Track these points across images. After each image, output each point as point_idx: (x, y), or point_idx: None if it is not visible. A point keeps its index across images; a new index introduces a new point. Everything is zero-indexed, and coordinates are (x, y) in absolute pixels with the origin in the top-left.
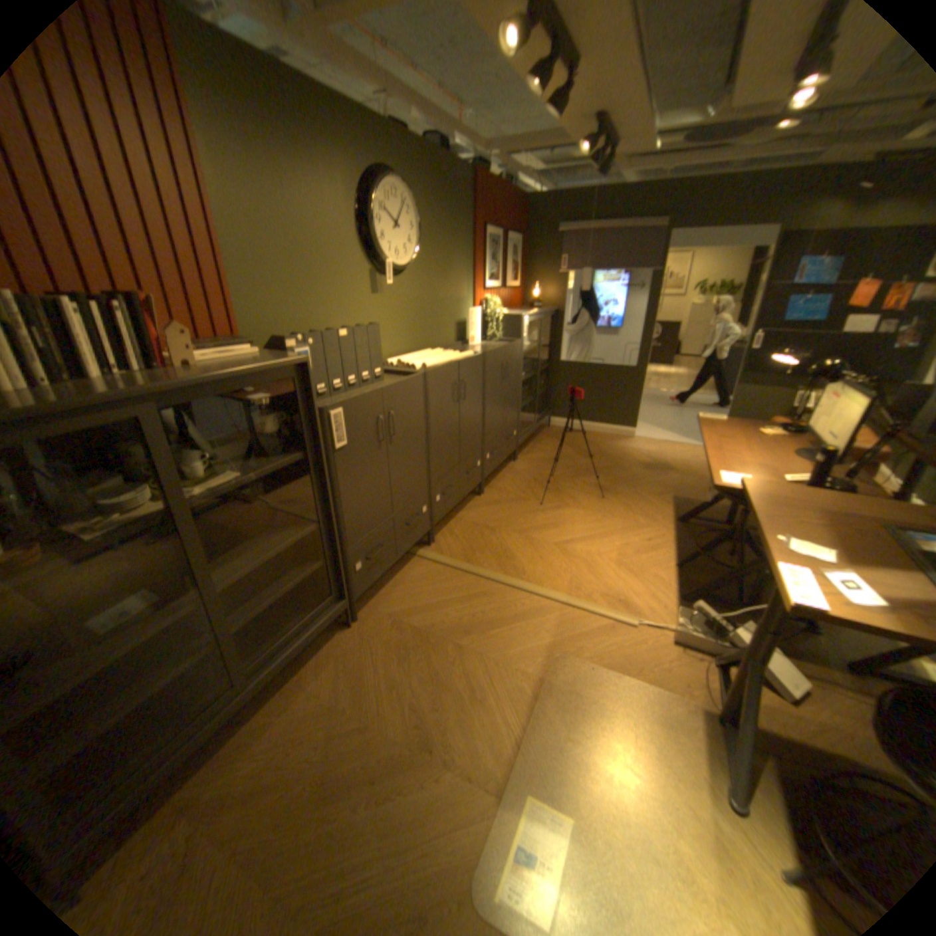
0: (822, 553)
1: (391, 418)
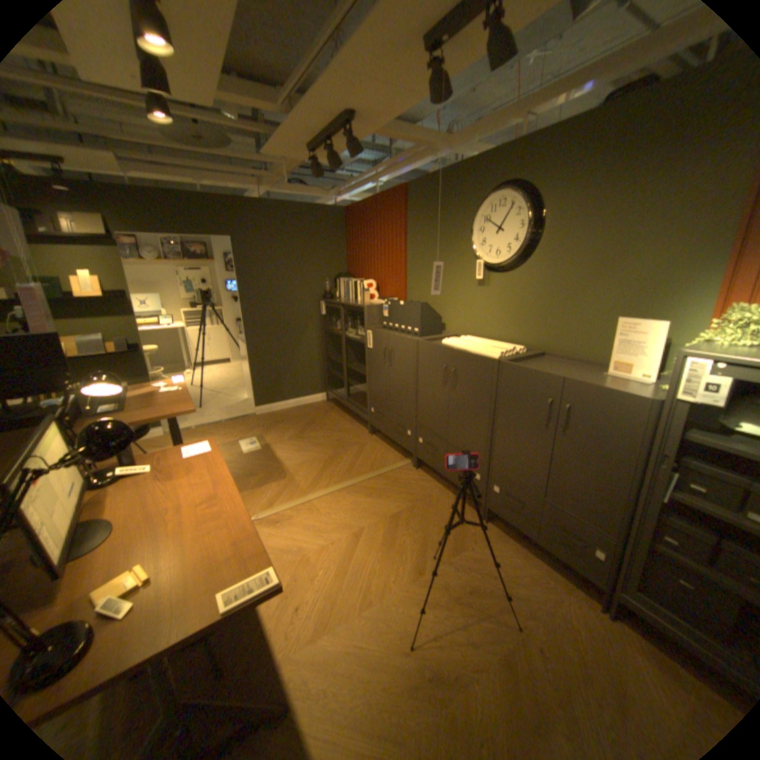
0: (166, 391)
1: (391, 352)
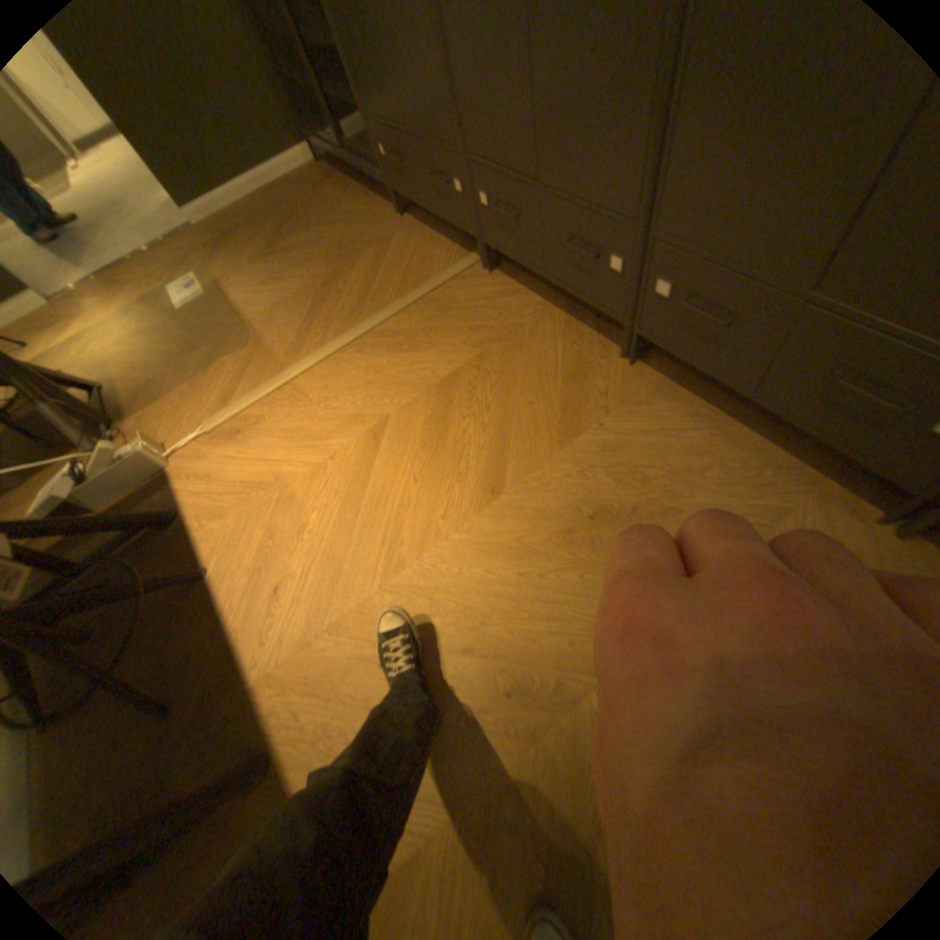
0: None
1: None
